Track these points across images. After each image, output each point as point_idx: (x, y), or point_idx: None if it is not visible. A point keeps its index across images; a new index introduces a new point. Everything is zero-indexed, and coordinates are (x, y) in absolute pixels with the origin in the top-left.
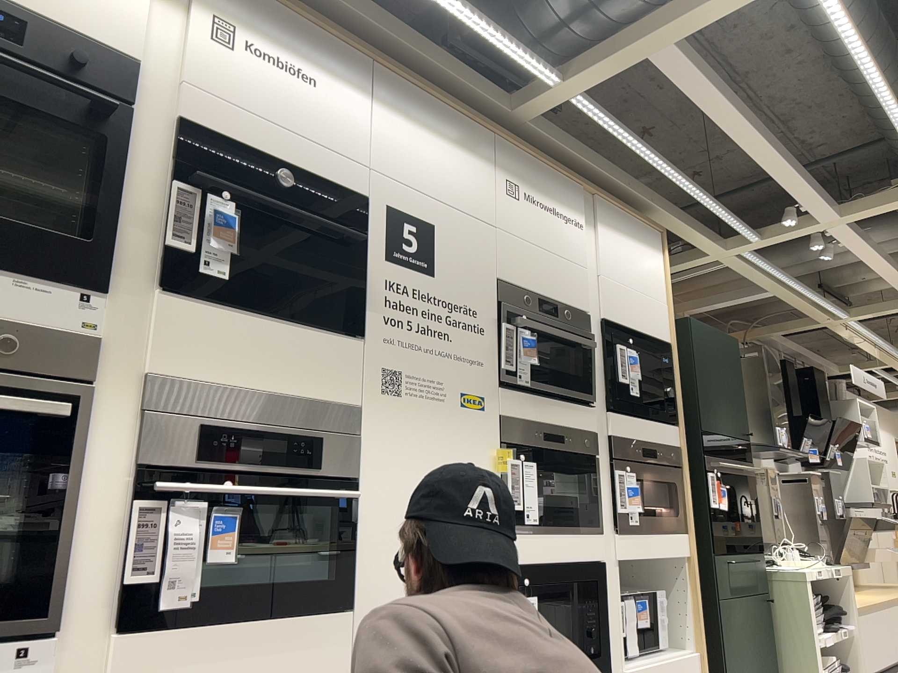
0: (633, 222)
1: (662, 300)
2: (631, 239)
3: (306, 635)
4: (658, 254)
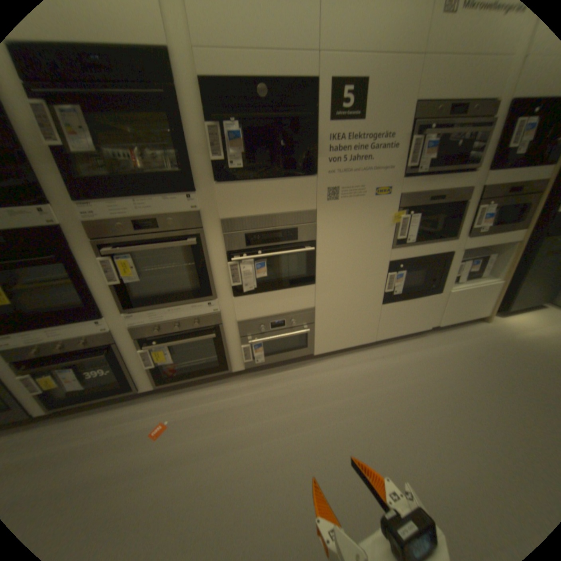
0: None
1: None
2: None
3: (296, 293)
4: None
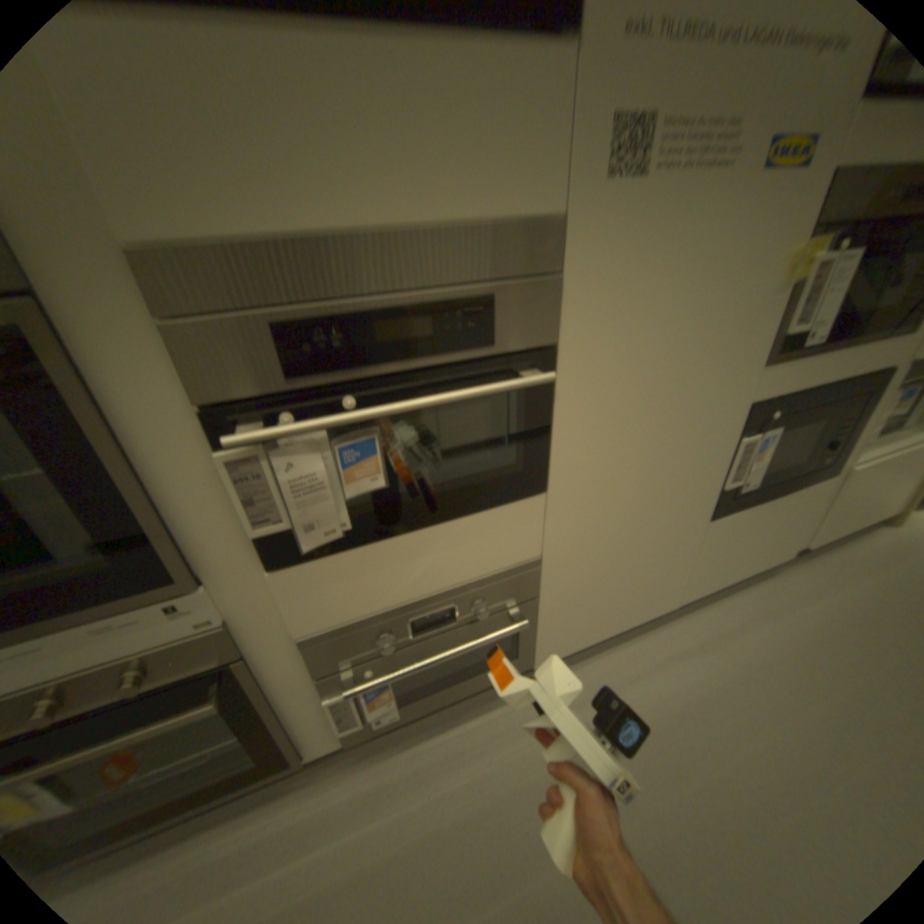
0: None
1: None
2: None
3: (488, 524)
4: None
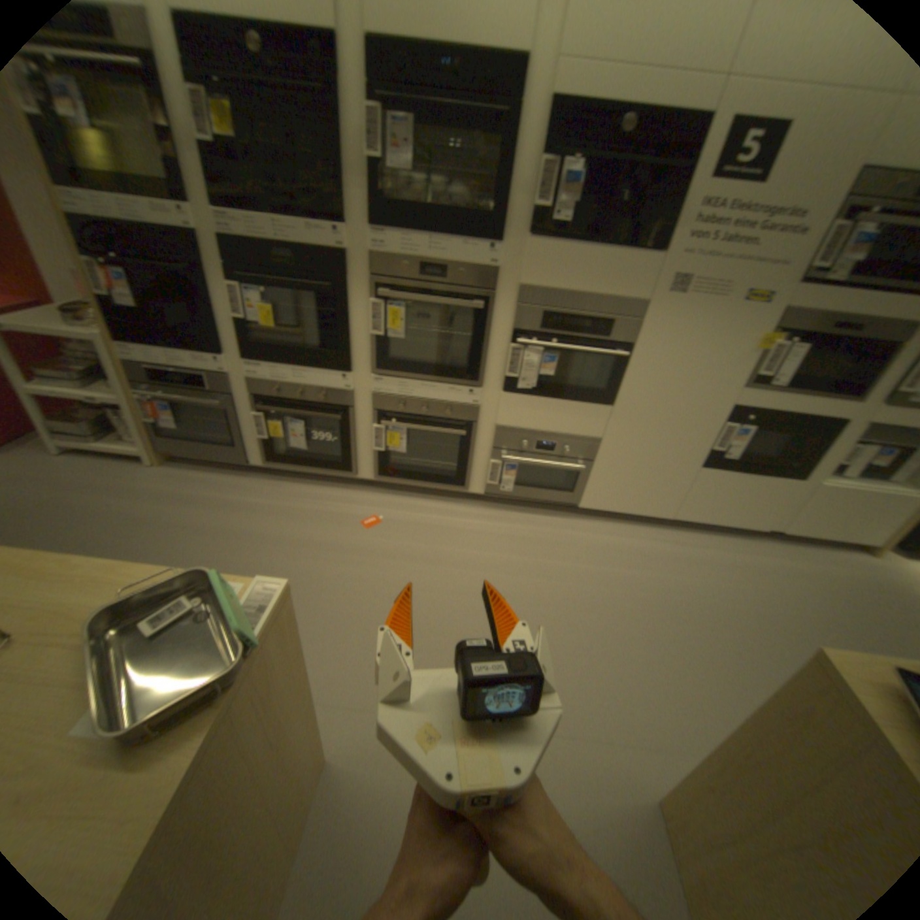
0: None
1: None
2: None
3: (584, 410)
4: None
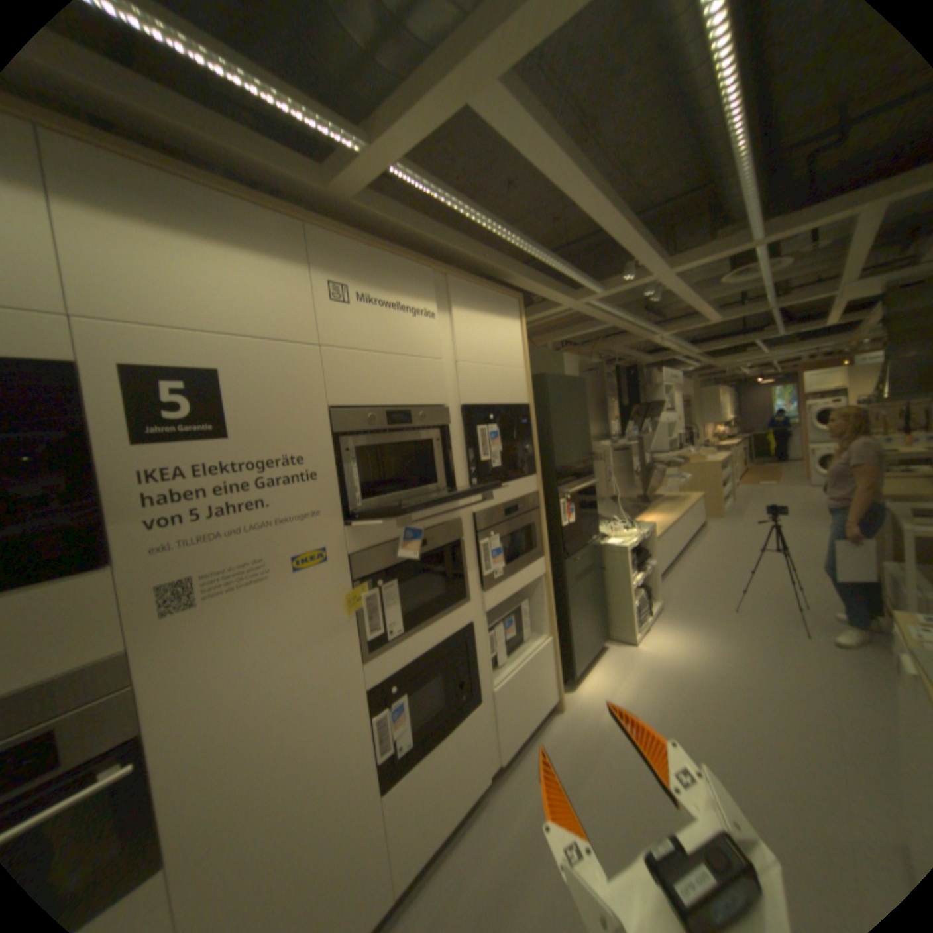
0: (491, 297)
1: (521, 367)
2: (489, 315)
3: None
4: (516, 323)
